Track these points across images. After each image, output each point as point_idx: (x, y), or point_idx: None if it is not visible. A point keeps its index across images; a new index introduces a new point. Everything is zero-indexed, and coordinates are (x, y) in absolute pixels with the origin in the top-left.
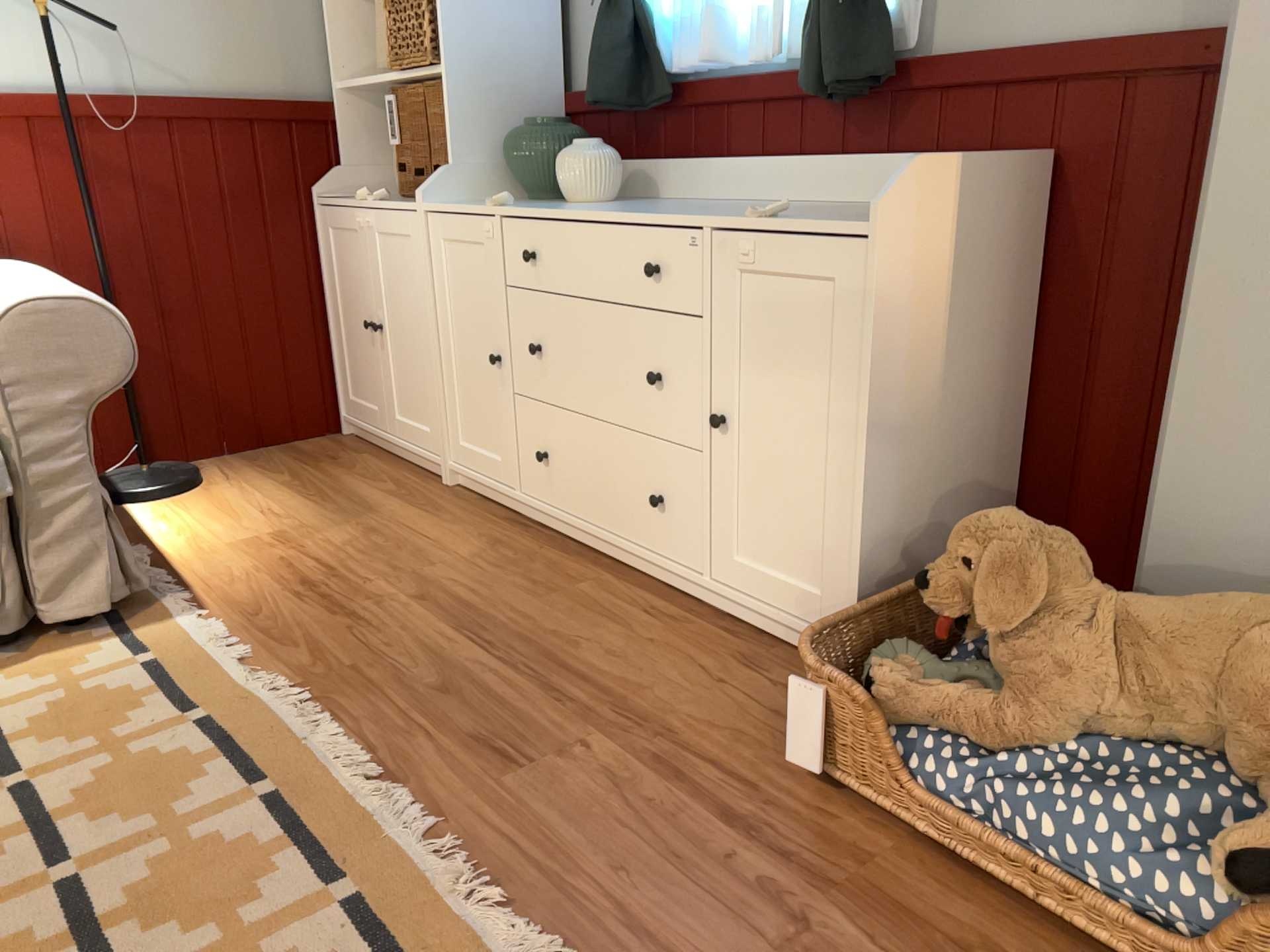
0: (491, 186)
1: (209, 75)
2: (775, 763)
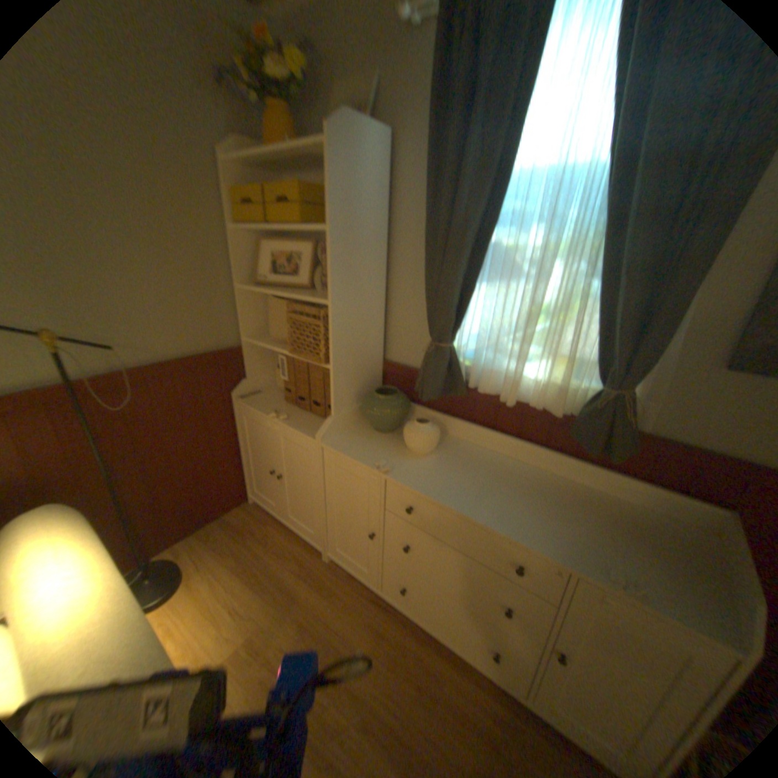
0: (352, 418)
1: (168, 343)
2: None
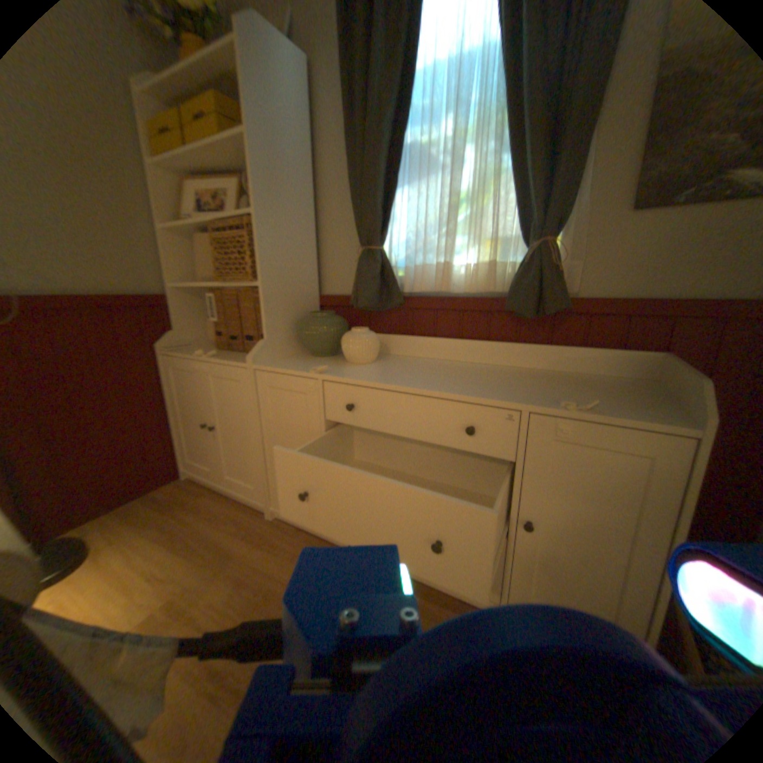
0: (290, 347)
1: (77, 277)
2: None
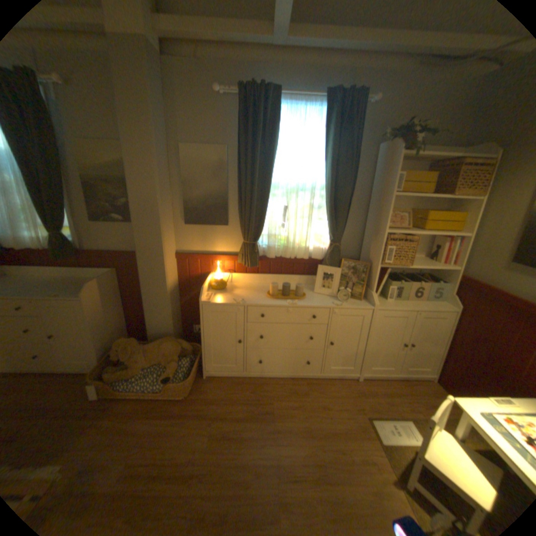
0: None
1: None
2: (86, 402)
